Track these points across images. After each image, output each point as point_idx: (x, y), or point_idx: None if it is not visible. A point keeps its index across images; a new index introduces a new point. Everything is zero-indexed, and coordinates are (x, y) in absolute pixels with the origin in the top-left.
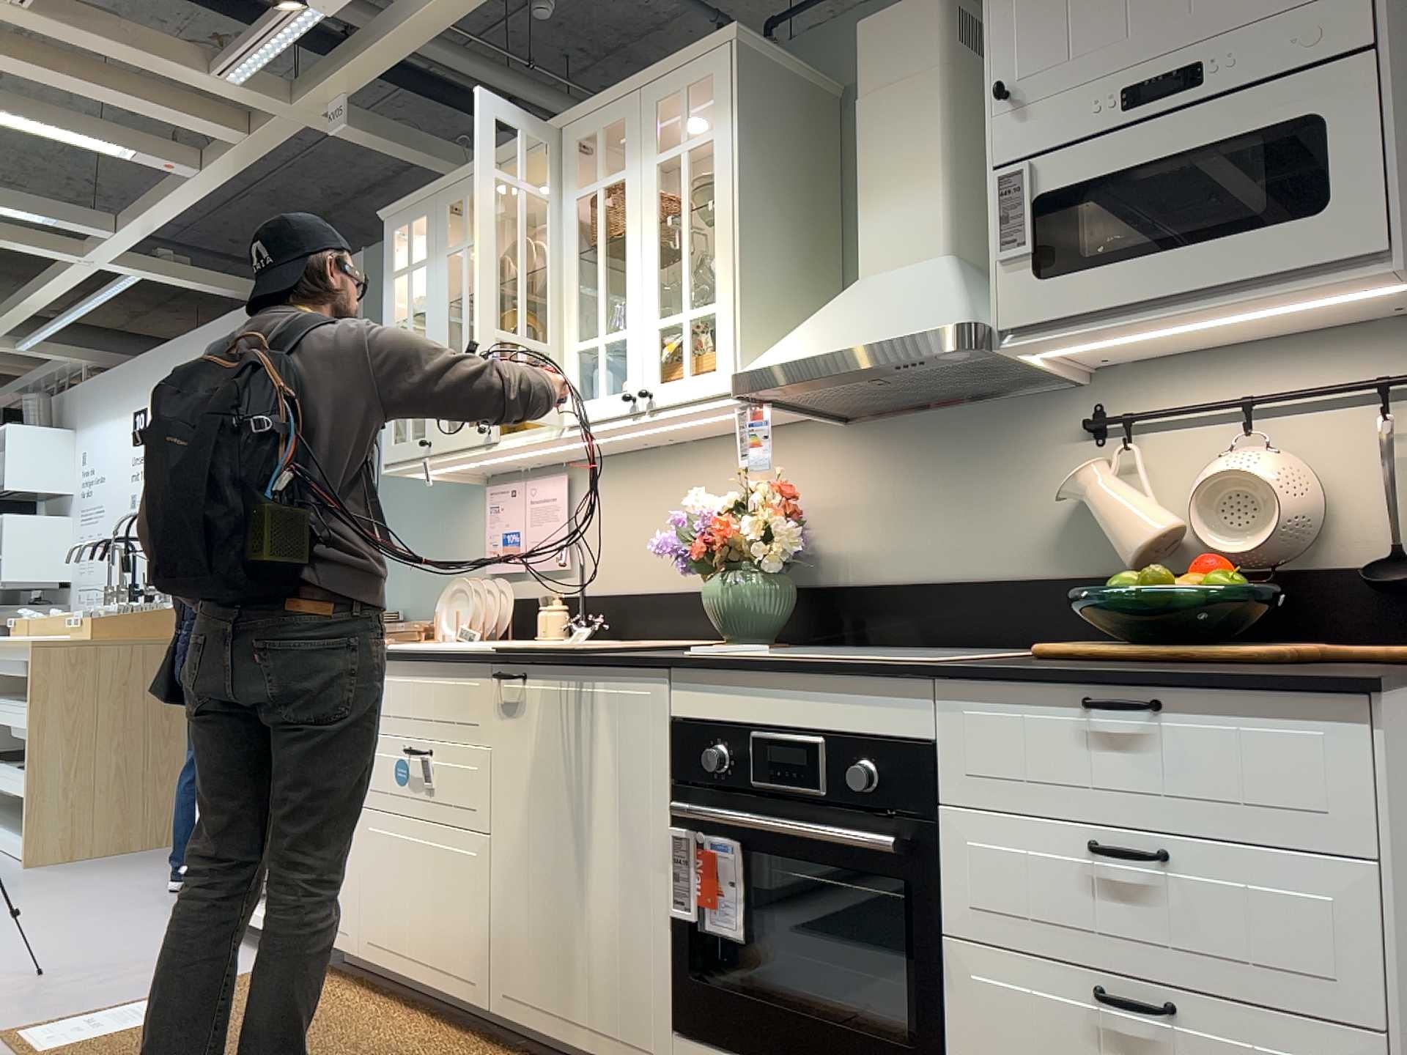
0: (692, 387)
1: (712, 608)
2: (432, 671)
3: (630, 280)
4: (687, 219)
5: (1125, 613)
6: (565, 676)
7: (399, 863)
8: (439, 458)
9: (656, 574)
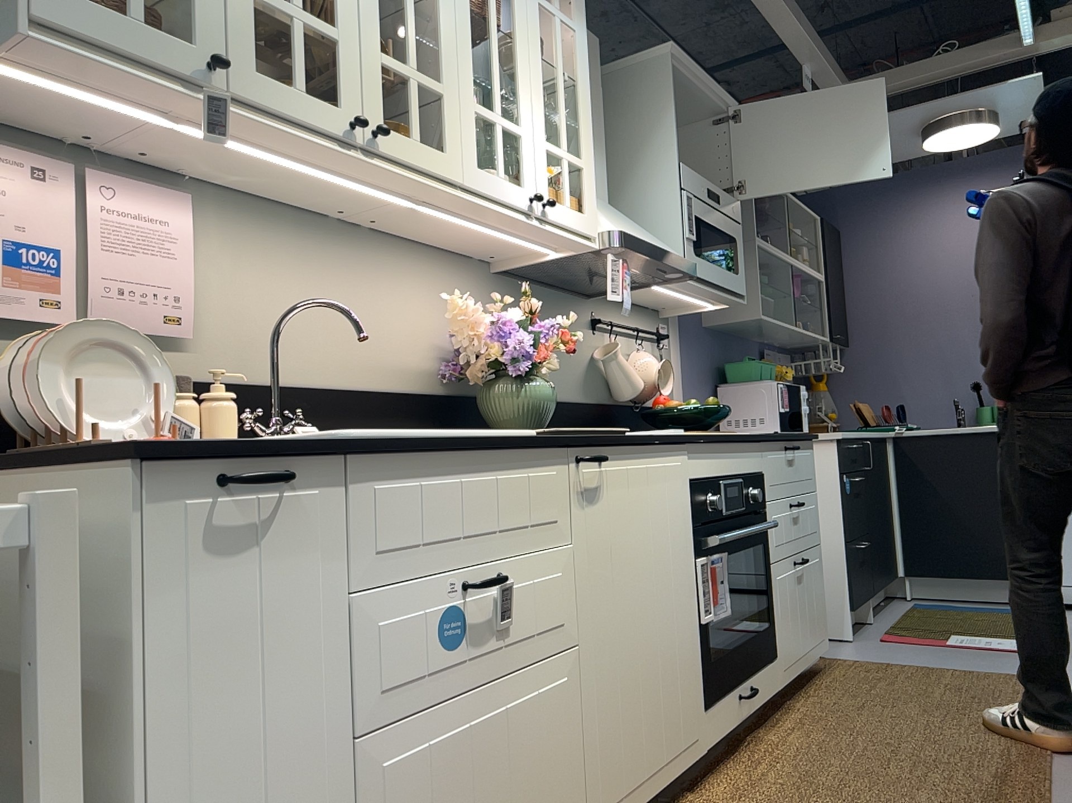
0: (574, 219)
1: (528, 406)
2: (493, 463)
3: (524, 86)
4: (563, 76)
5: (692, 419)
6: (633, 455)
7: (454, 778)
8: (229, 104)
9: (331, 367)
